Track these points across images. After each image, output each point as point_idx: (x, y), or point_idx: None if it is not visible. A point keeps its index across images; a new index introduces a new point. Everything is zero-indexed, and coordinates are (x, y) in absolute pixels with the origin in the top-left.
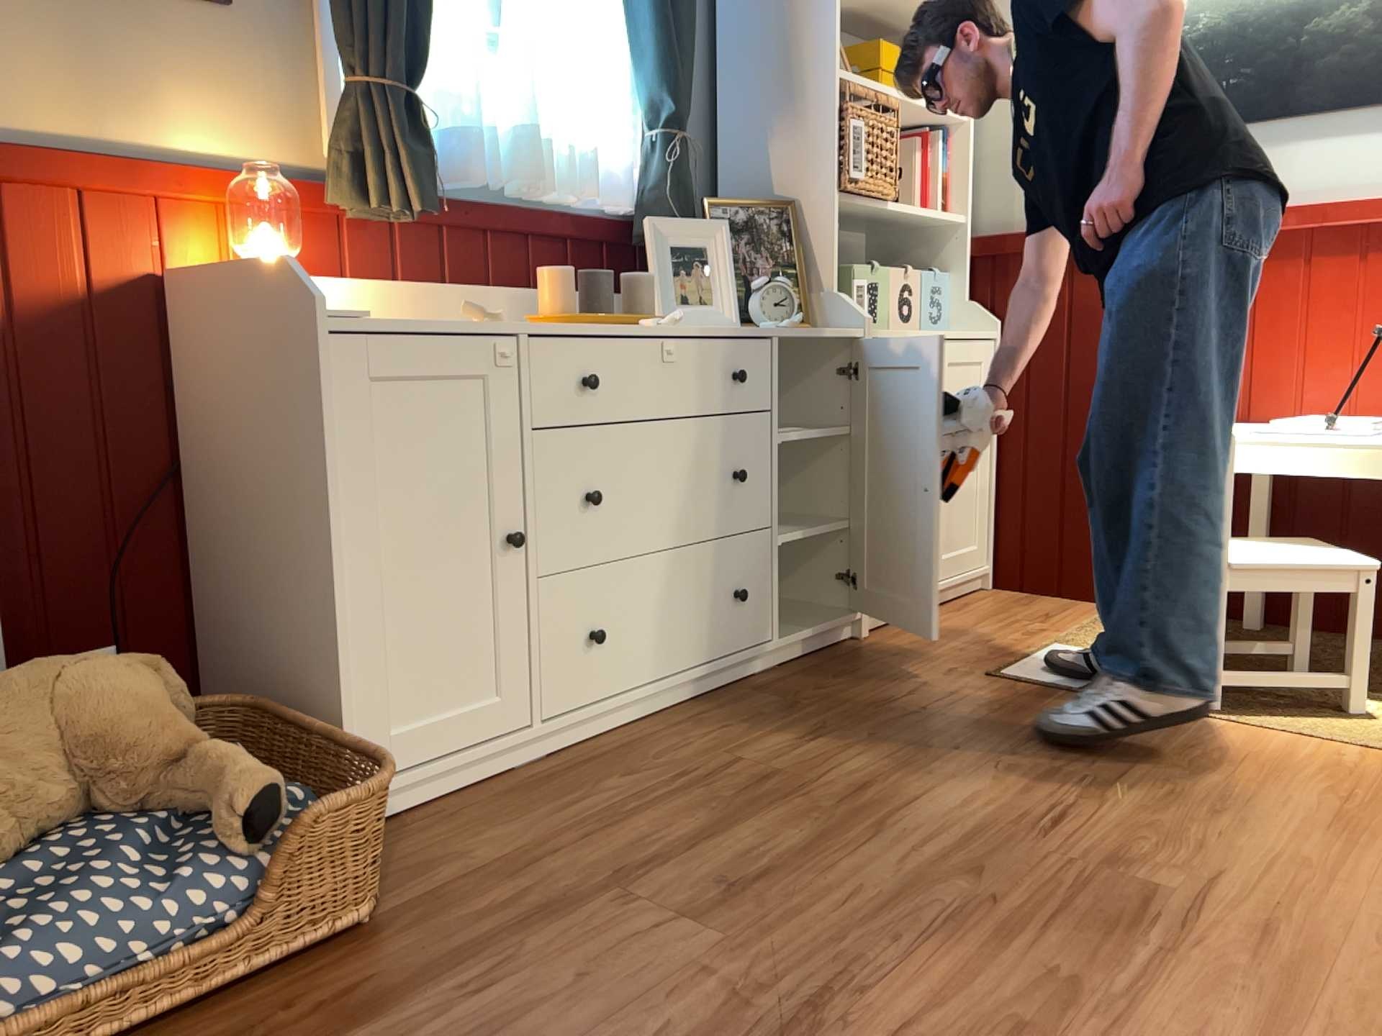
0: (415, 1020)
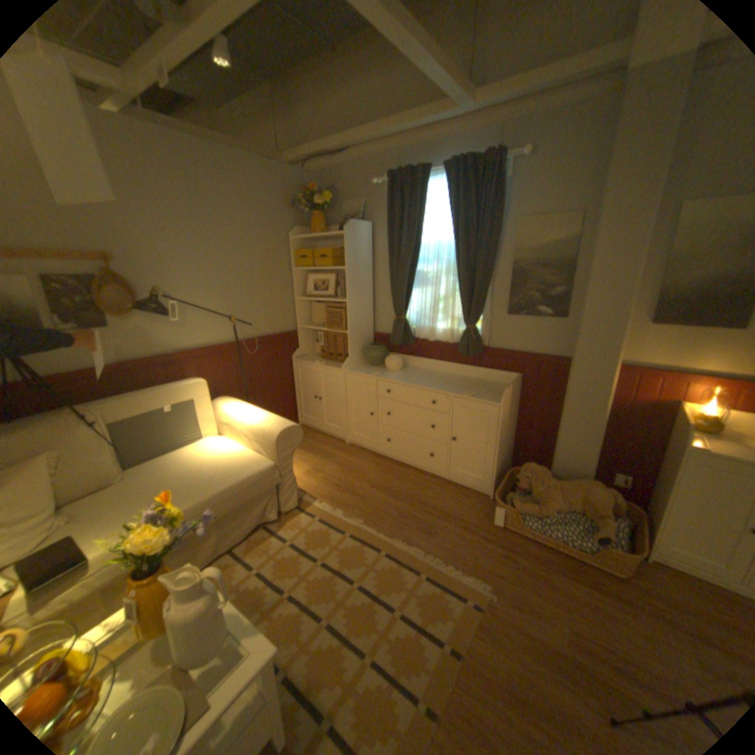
0: (608, 602)
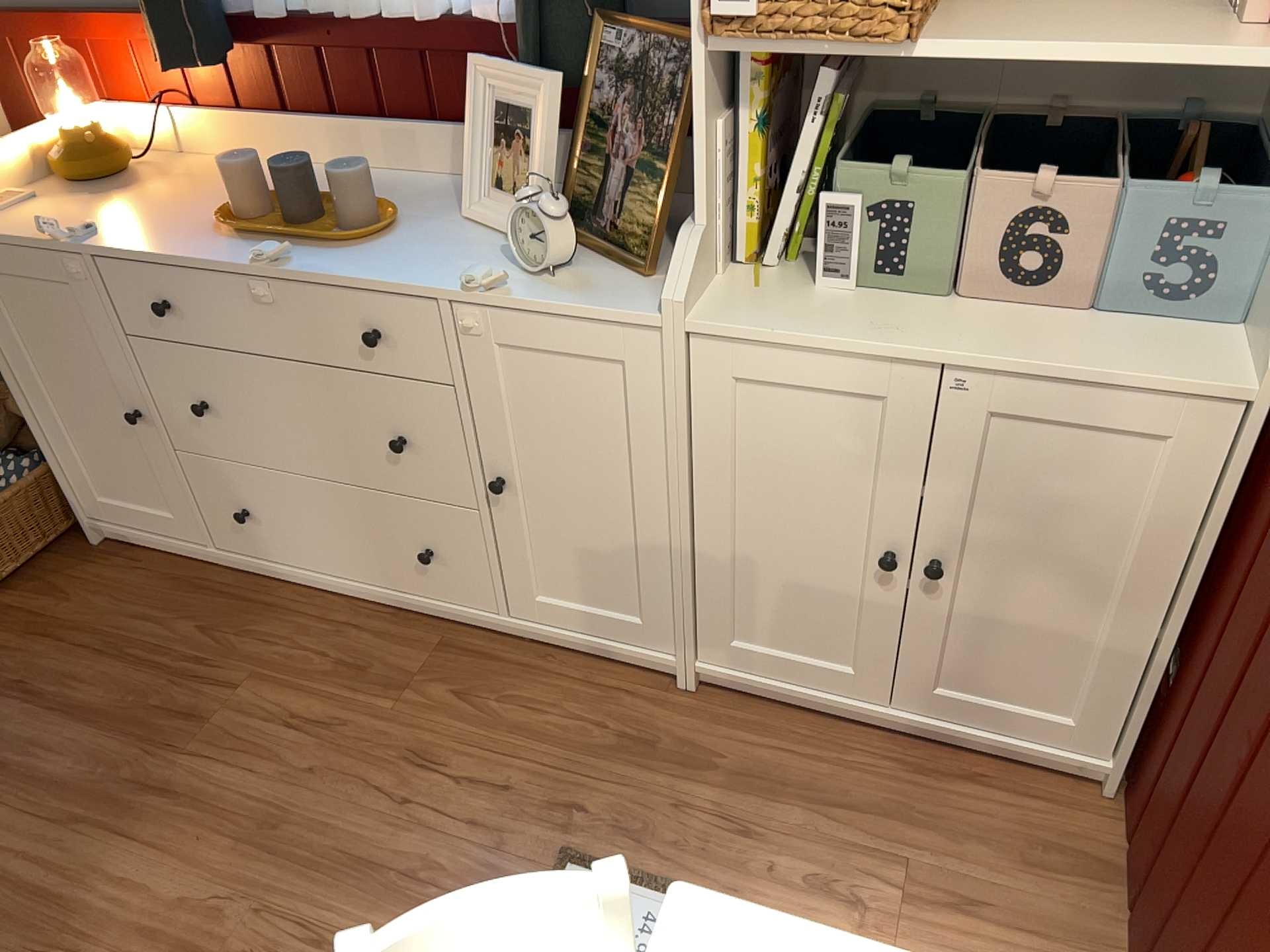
0: None
